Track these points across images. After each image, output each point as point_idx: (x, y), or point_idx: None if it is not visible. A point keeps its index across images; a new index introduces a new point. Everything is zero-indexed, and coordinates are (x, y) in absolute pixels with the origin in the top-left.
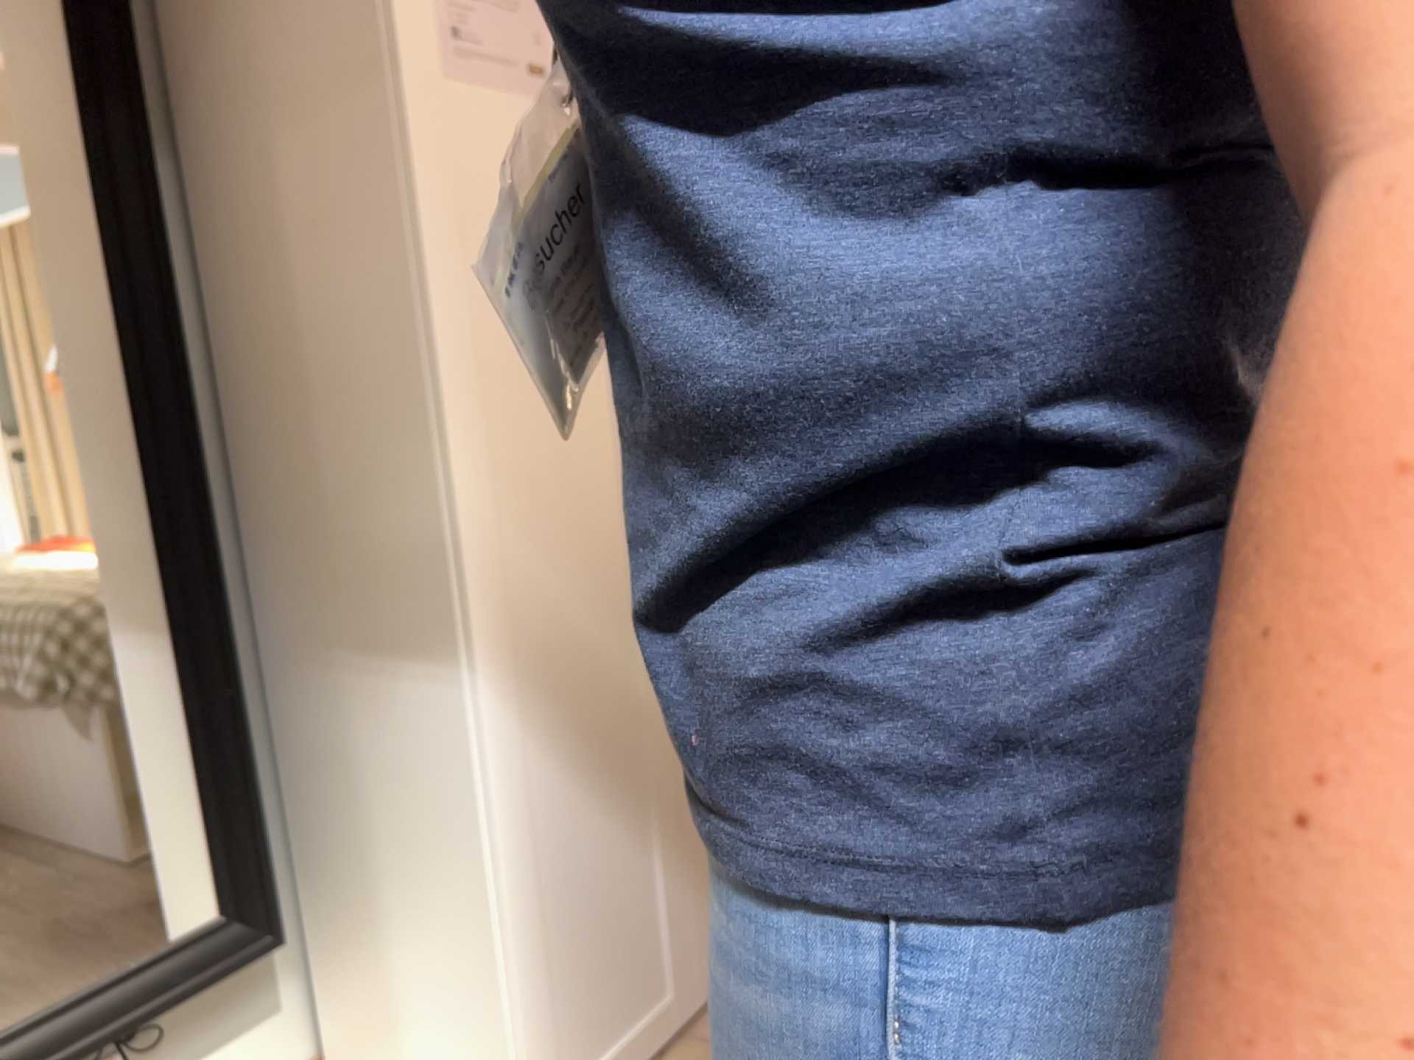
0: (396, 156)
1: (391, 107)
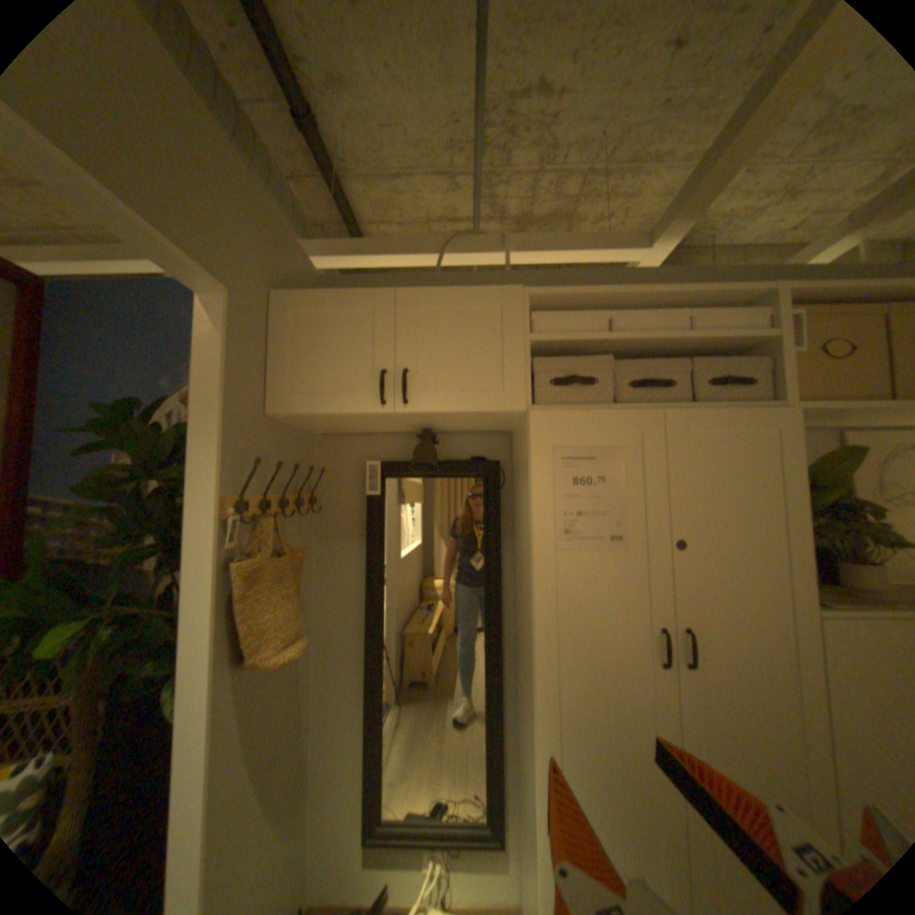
0: (534, 589)
1: (534, 571)
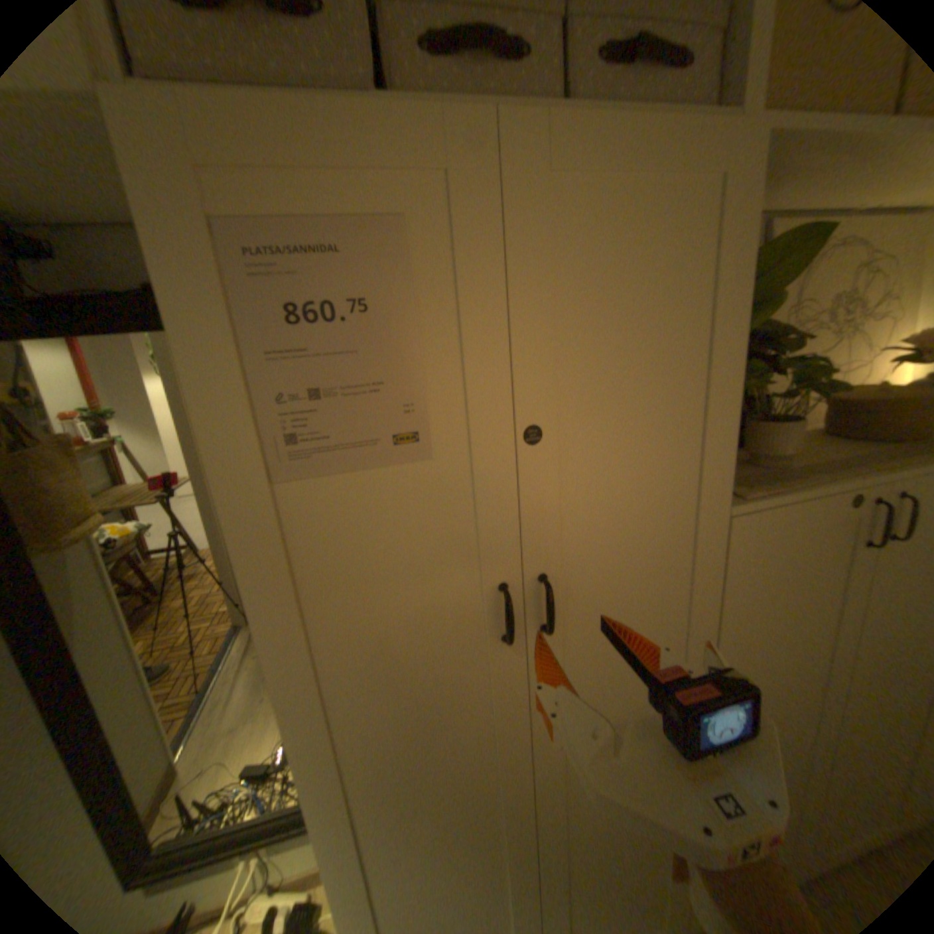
0: (238, 566)
1: (228, 530)
